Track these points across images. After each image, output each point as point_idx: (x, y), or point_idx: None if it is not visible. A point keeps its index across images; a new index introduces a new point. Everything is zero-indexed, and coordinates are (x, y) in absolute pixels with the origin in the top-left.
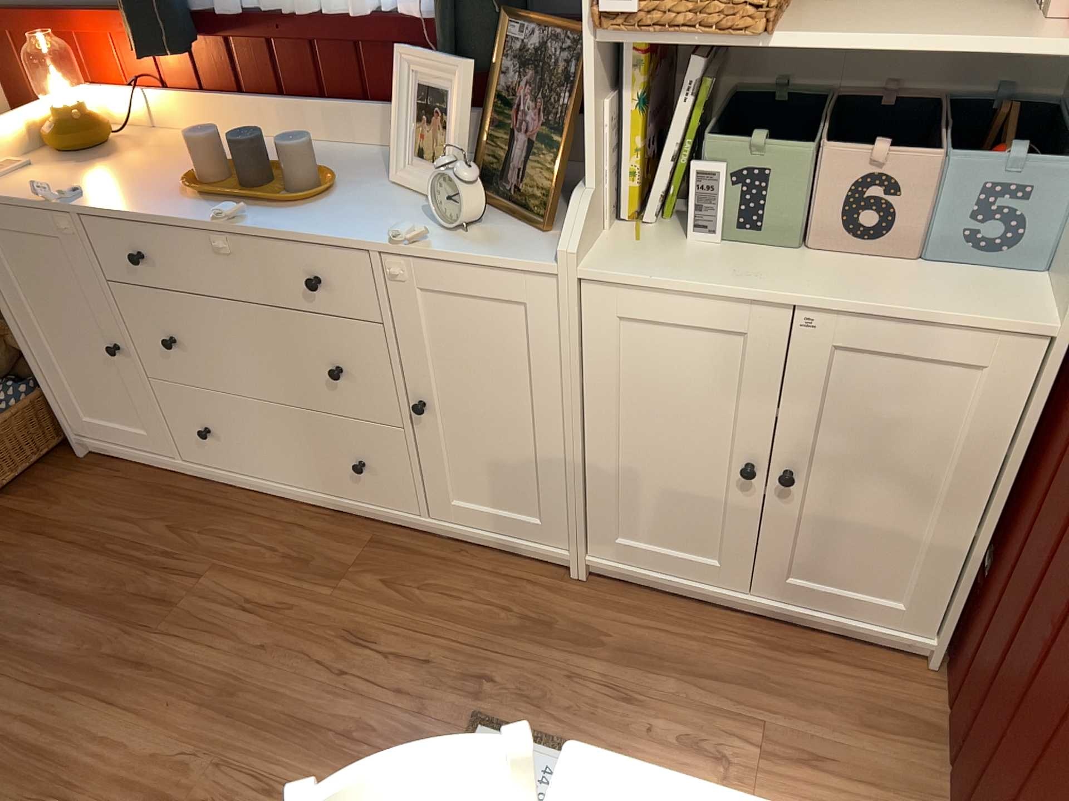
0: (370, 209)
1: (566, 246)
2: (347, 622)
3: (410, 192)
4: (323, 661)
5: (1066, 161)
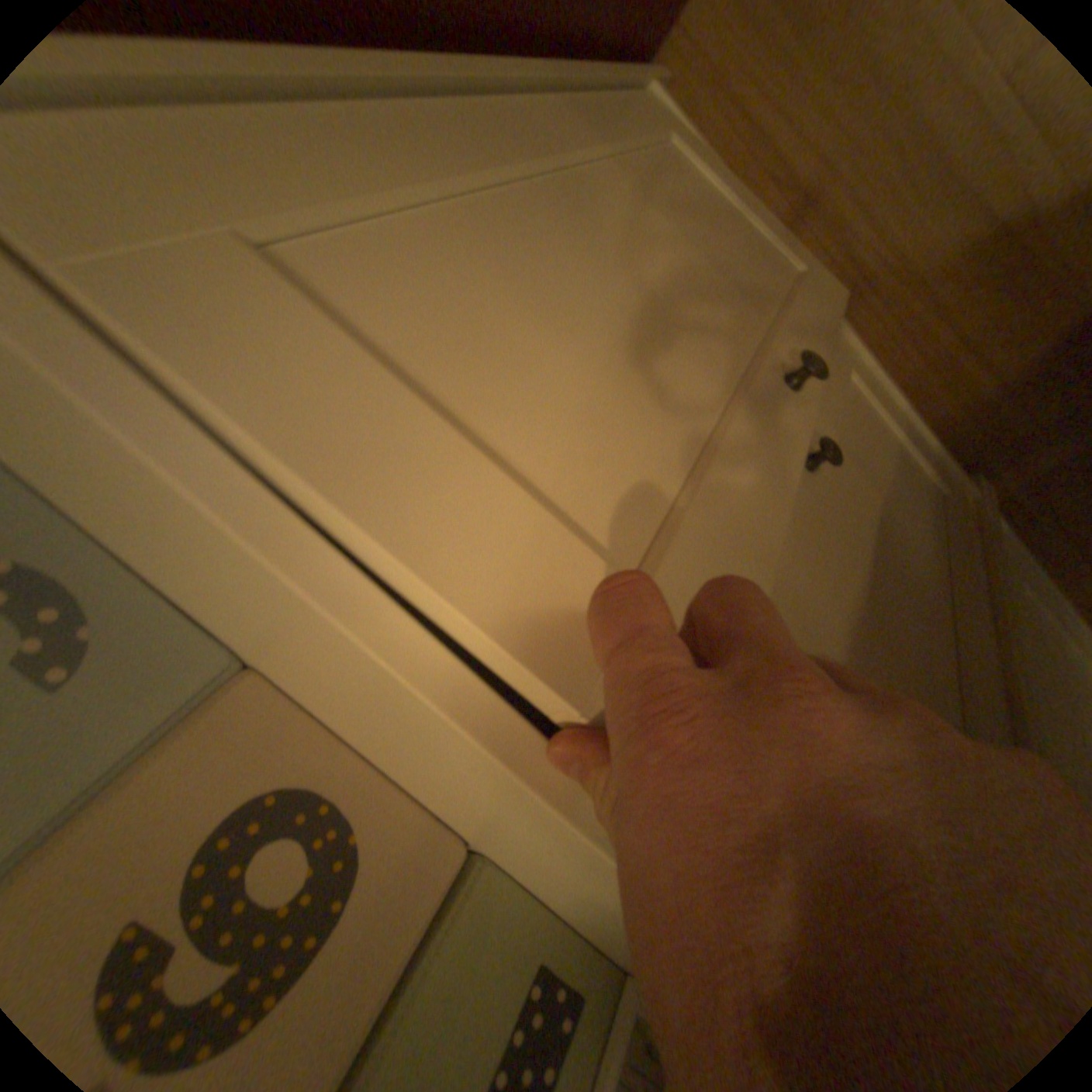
0: None
1: None
2: None
3: None
4: None
5: None
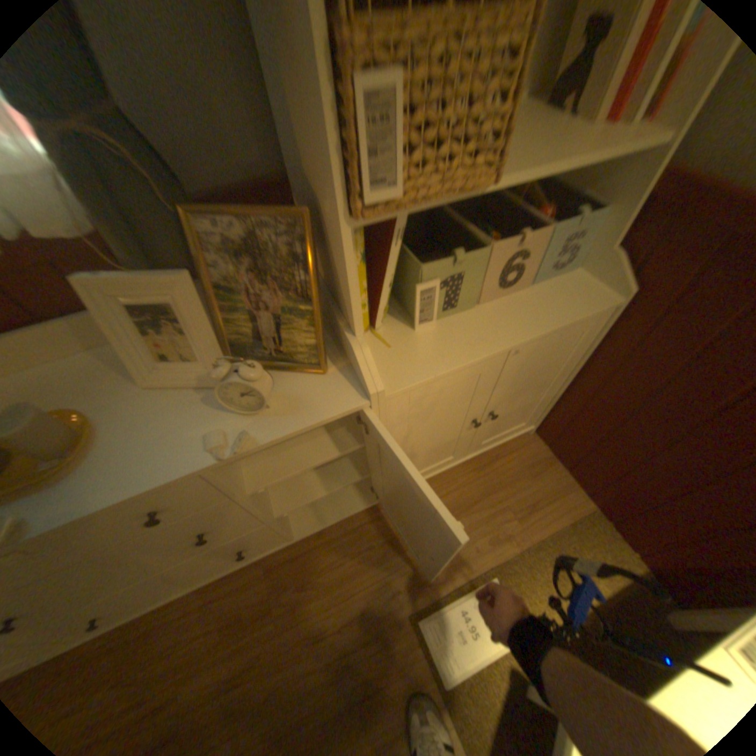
0: (147, 427)
1: (372, 385)
2: (299, 639)
3: (165, 387)
4: (310, 677)
5: (603, 202)
